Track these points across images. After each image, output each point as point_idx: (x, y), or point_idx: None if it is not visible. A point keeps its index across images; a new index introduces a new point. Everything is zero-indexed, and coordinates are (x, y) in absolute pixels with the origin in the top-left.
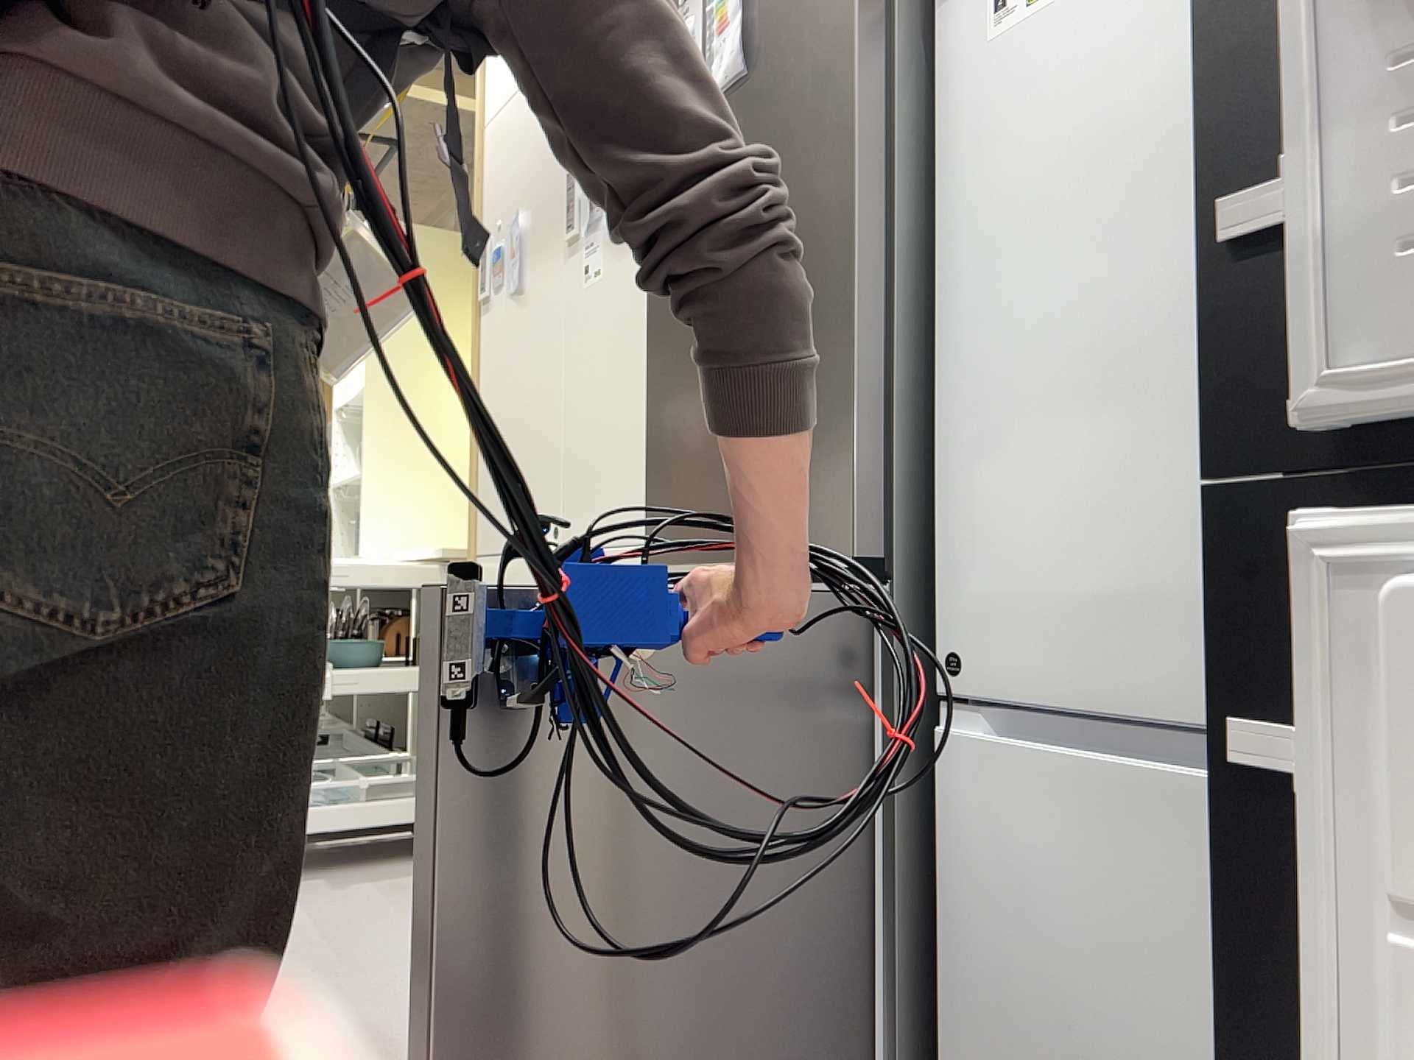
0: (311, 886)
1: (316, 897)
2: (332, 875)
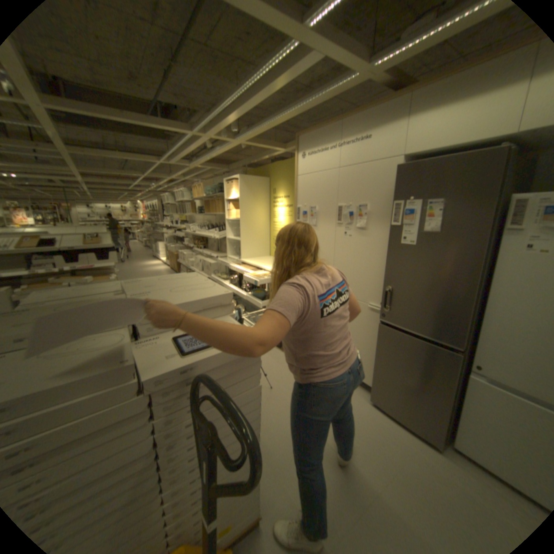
0: None
1: None
2: None
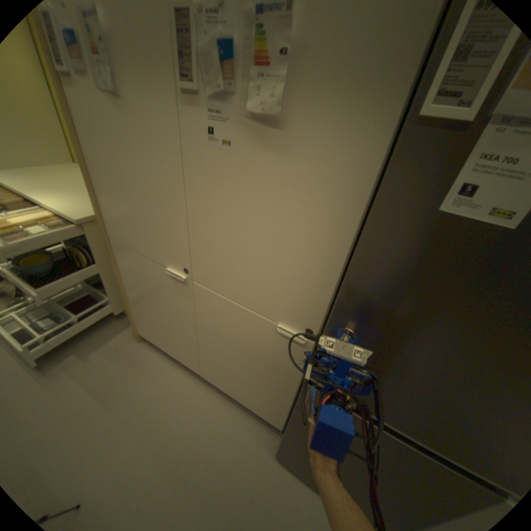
0: (69, 362)
1: (78, 372)
2: (73, 349)
